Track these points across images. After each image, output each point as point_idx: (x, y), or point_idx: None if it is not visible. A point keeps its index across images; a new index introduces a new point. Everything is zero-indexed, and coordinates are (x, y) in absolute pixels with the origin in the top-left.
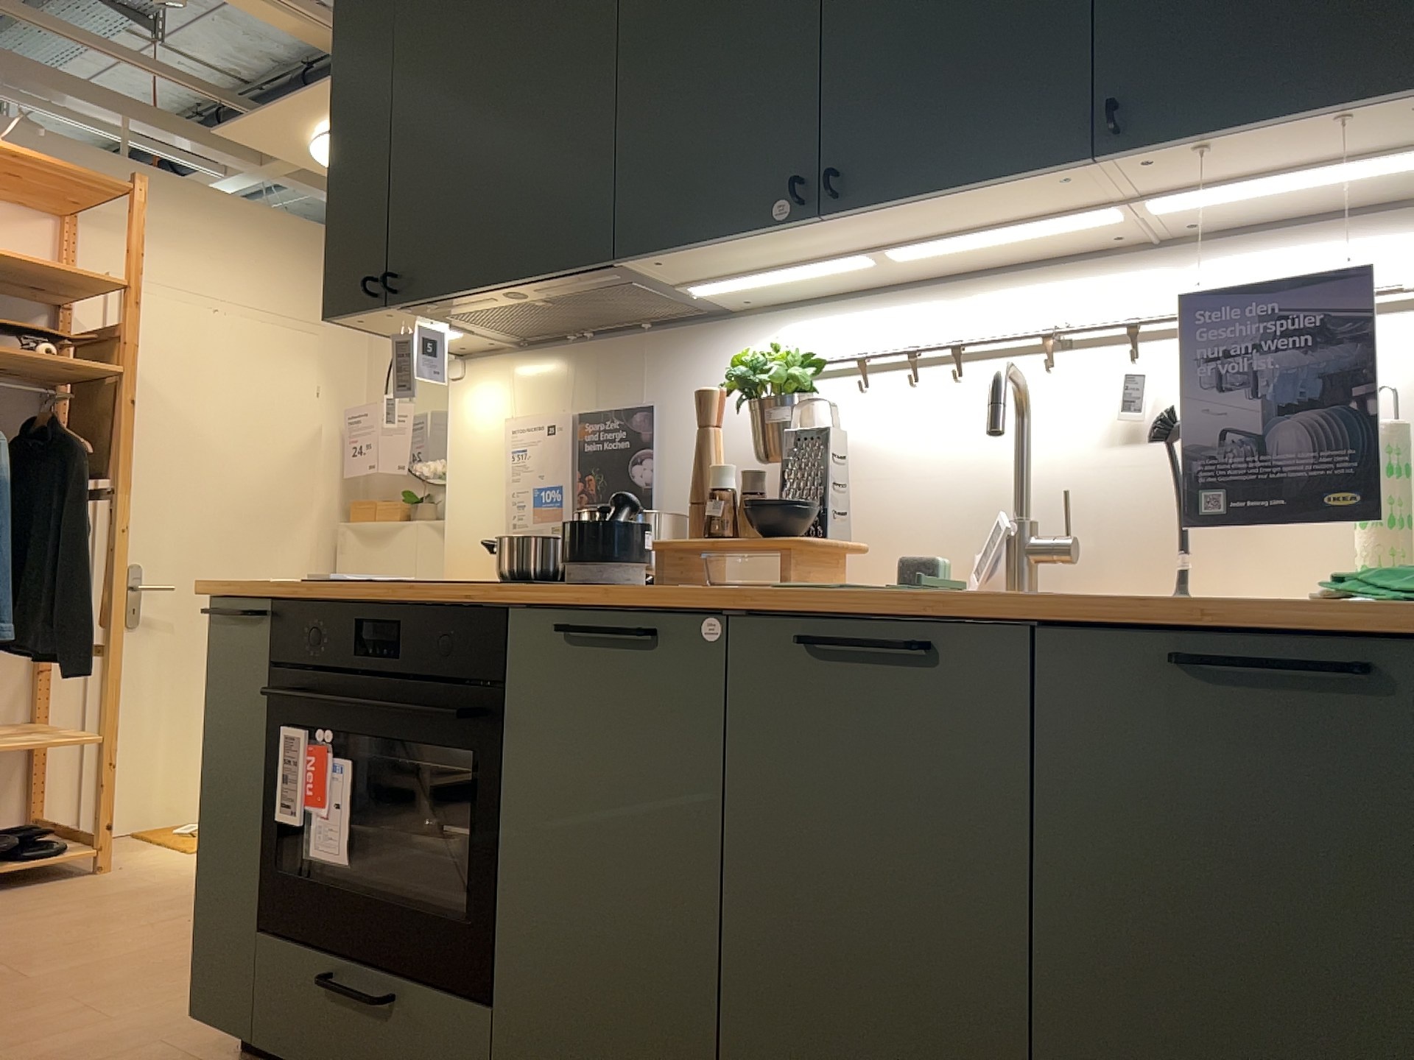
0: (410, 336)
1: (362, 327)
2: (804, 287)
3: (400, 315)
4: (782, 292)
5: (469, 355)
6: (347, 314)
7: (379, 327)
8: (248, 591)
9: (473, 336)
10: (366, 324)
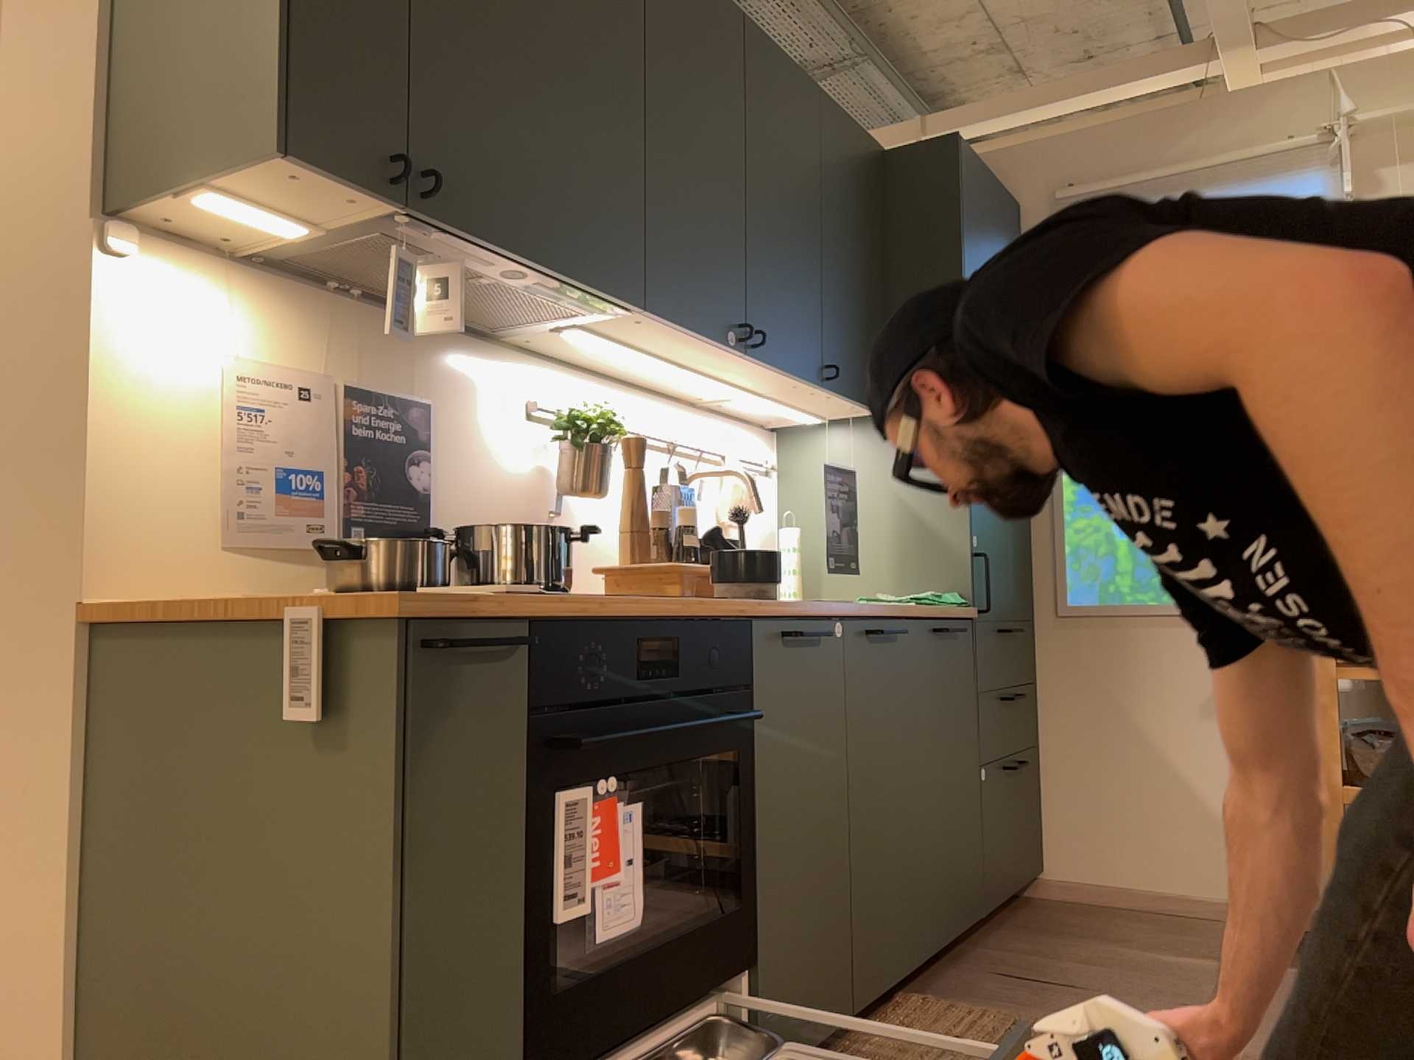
0: (413, 258)
1: (256, 175)
2: (570, 349)
3: (358, 206)
4: (555, 345)
5: (136, 224)
6: (318, 168)
7: (265, 184)
8: (502, 609)
9: (270, 236)
10: (284, 179)
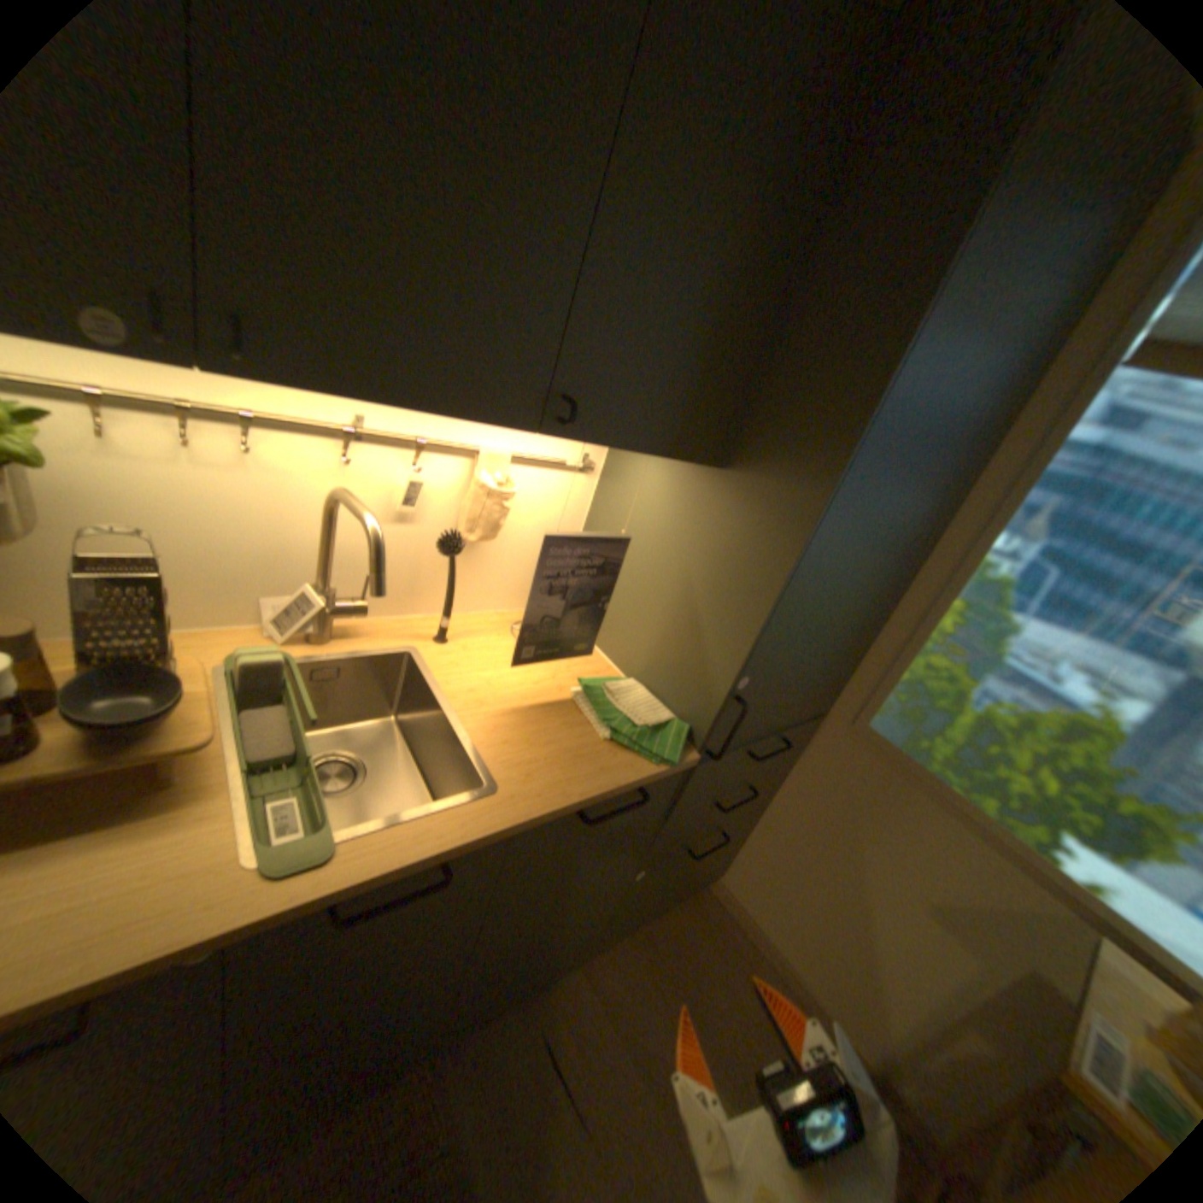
0: None
1: None
2: None
3: None
4: None
5: None
6: None
7: None
8: None
9: None
10: None
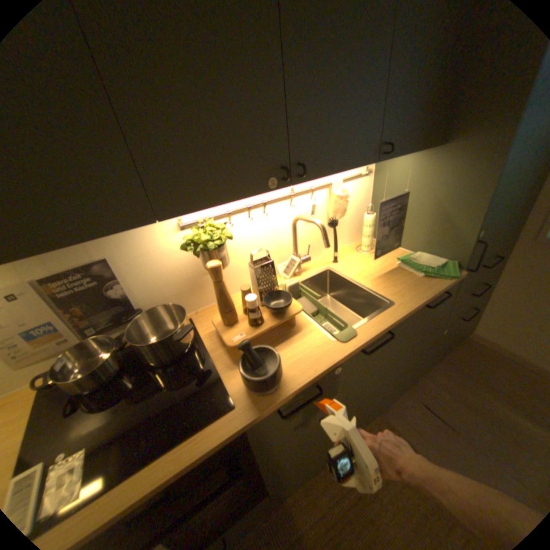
0: None
1: None
2: None
3: None
4: None
5: None
6: None
7: None
8: None
9: None
10: None
